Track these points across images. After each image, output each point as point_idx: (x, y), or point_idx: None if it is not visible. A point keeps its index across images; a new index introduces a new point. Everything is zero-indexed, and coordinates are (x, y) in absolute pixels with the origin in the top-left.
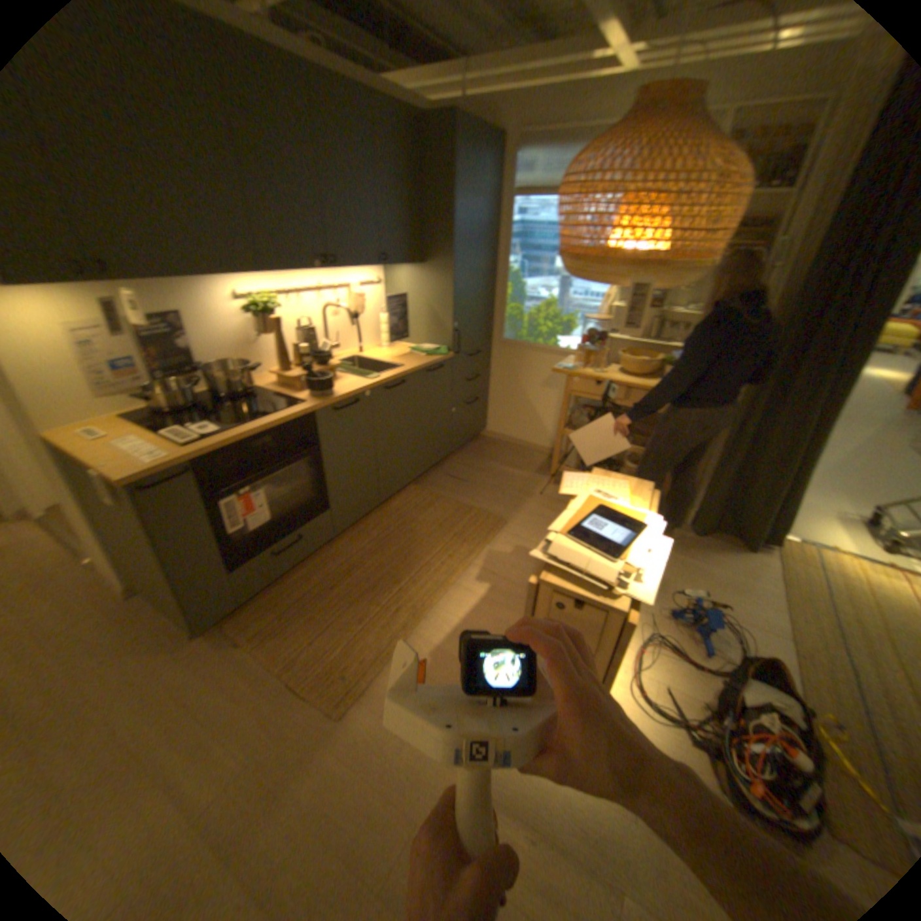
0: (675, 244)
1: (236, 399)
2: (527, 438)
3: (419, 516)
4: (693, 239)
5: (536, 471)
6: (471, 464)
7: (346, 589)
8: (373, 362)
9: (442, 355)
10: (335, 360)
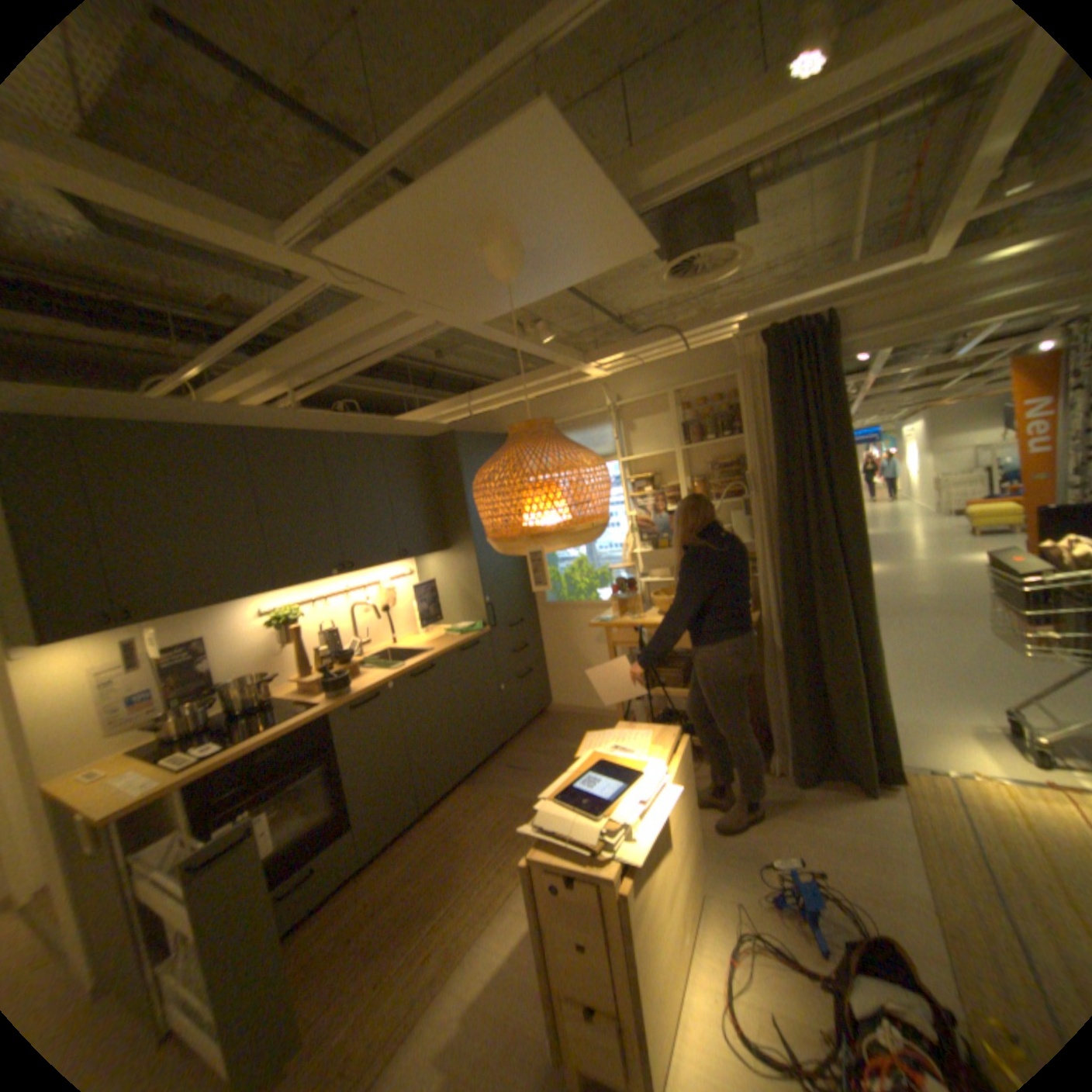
0: (547, 521)
1: (248, 716)
2: (597, 704)
3: (467, 825)
4: (559, 515)
5: None
6: (534, 748)
7: (364, 941)
8: (404, 652)
9: (475, 631)
10: (364, 657)
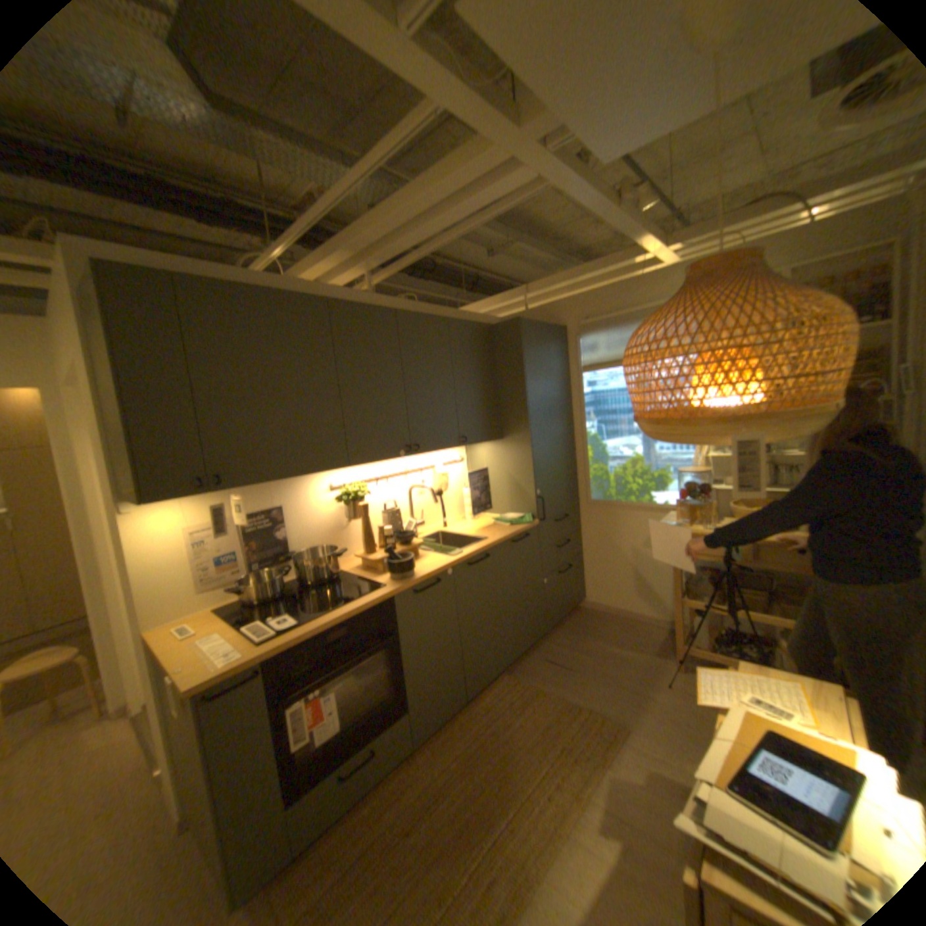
0: (778, 395)
1: (320, 587)
2: (637, 609)
3: (515, 721)
4: (801, 386)
5: (657, 653)
6: (573, 645)
7: (423, 838)
8: (456, 537)
9: (526, 523)
10: (419, 538)
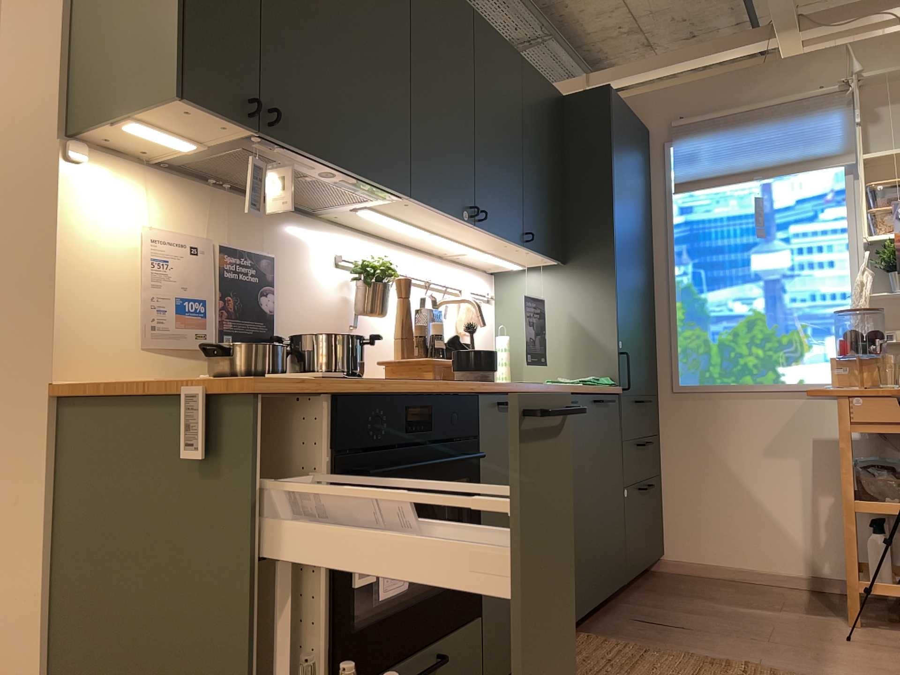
0: None
1: None
2: (755, 559)
3: None
4: None
5: (806, 610)
6: (669, 604)
7: None
8: None
9: (609, 384)
10: None
